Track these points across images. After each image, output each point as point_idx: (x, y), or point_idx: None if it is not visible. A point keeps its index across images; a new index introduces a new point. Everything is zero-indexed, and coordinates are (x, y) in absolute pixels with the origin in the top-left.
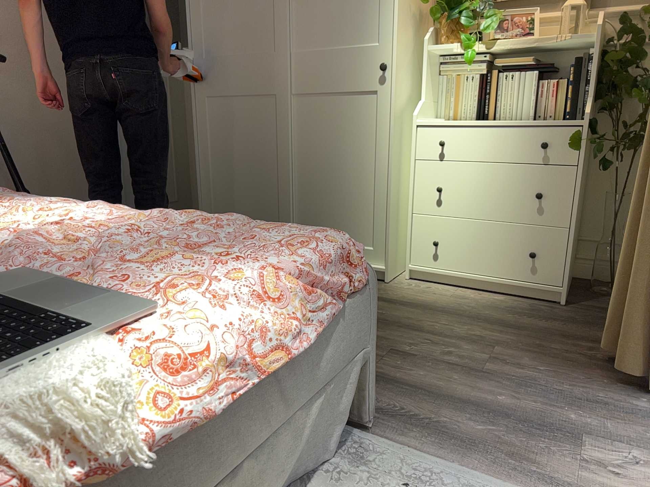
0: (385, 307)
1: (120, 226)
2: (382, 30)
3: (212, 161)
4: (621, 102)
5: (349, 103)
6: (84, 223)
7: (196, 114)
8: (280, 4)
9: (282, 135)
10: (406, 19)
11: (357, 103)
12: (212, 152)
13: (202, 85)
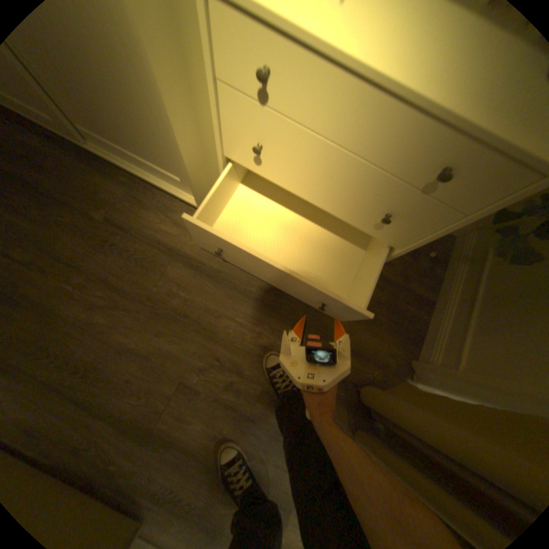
0: (192, 280)
1: None
2: None
3: None
4: None
5: None
6: None
7: None
8: None
9: None
10: None
11: None
12: None
13: None
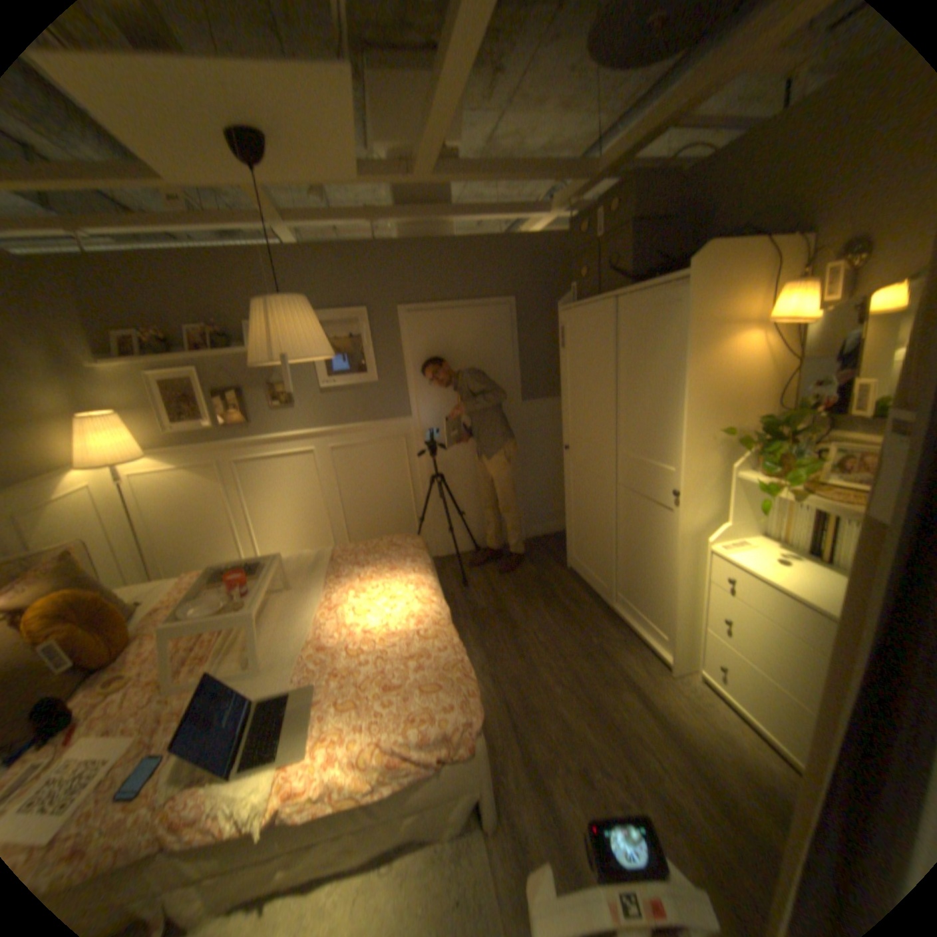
0: (639, 712)
1: (395, 638)
2: (679, 460)
3: (574, 509)
4: None
5: (655, 510)
6: (388, 626)
7: (566, 473)
8: (610, 414)
9: (610, 514)
10: (708, 450)
11: (660, 513)
12: (574, 503)
13: (569, 454)
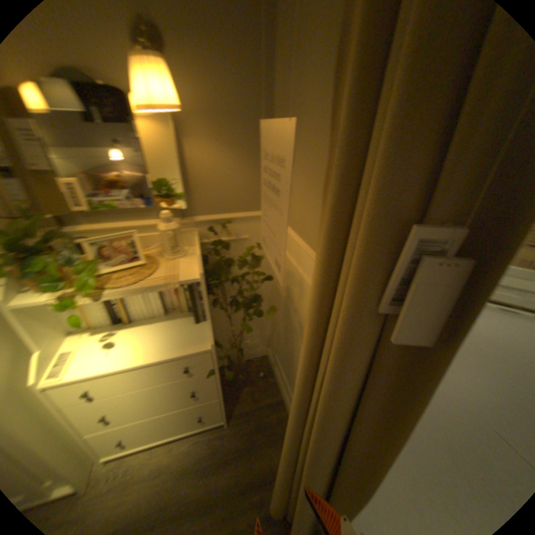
0: None
1: None
2: None
3: None
4: (222, 284)
5: None
6: None
7: None
8: None
9: None
10: None
11: None
12: None
13: None
